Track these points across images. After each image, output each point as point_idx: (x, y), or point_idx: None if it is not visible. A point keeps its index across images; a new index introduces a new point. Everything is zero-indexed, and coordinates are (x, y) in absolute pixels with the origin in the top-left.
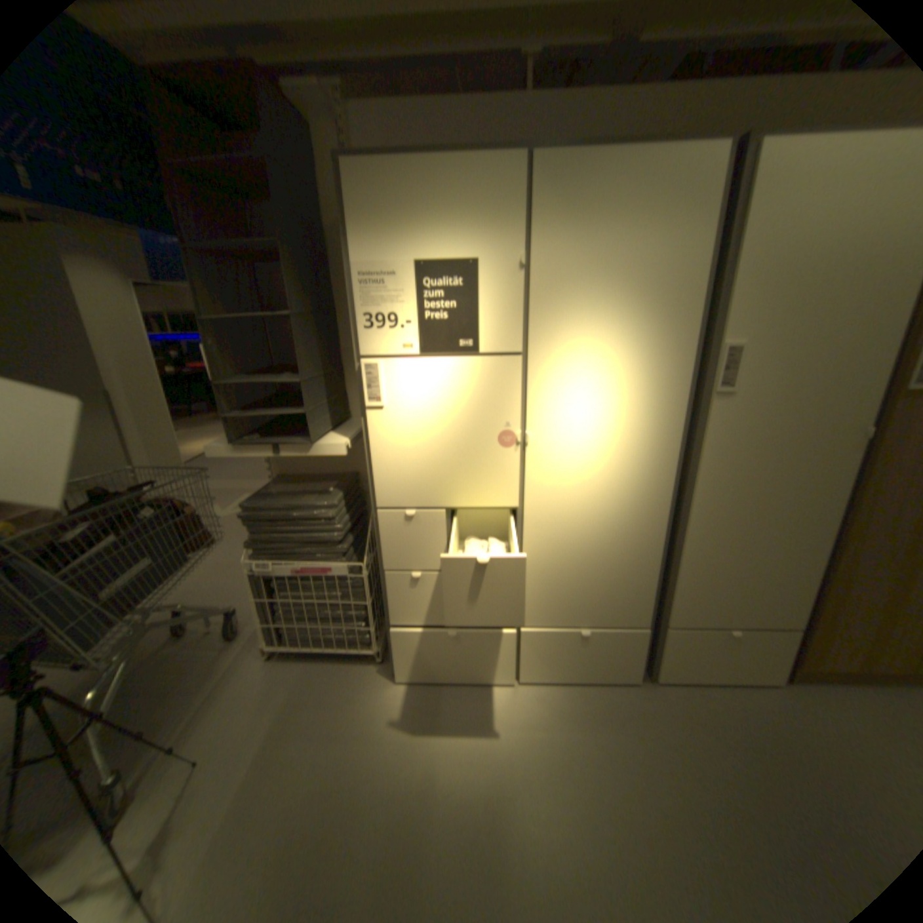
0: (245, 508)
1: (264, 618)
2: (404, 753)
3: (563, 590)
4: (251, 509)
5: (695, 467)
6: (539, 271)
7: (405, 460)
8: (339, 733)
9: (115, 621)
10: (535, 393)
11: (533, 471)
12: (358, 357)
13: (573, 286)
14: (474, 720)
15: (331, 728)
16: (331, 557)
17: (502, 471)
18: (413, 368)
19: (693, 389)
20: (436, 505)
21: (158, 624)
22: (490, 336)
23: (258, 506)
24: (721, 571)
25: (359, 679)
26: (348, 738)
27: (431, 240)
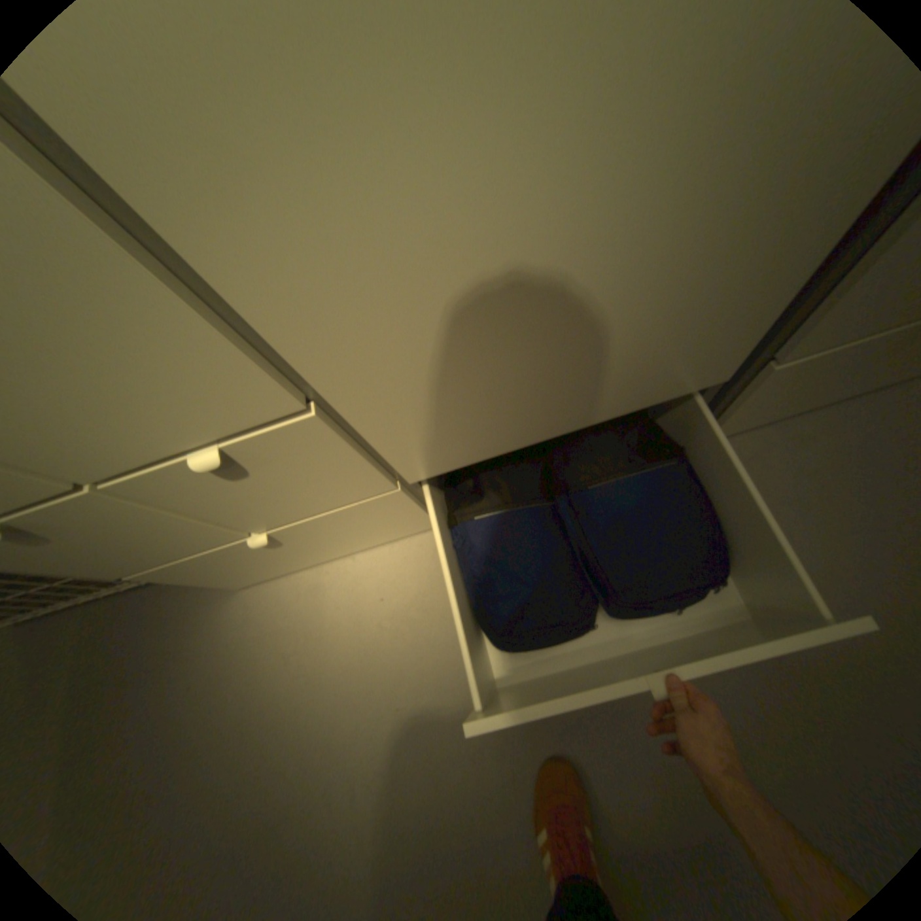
0: None
1: None
2: (282, 719)
3: (486, 389)
4: None
5: None
6: None
7: None
8: (170, 715)
9: None
10: None
11: None
12: None
13: None
14: (384, 619)
15: (154, 711)
16: None
17: None
18: None
19: None
20: None
21: None
22: None
23: None
24: None
25: (177, 603)
26: (187, 720)
27: None
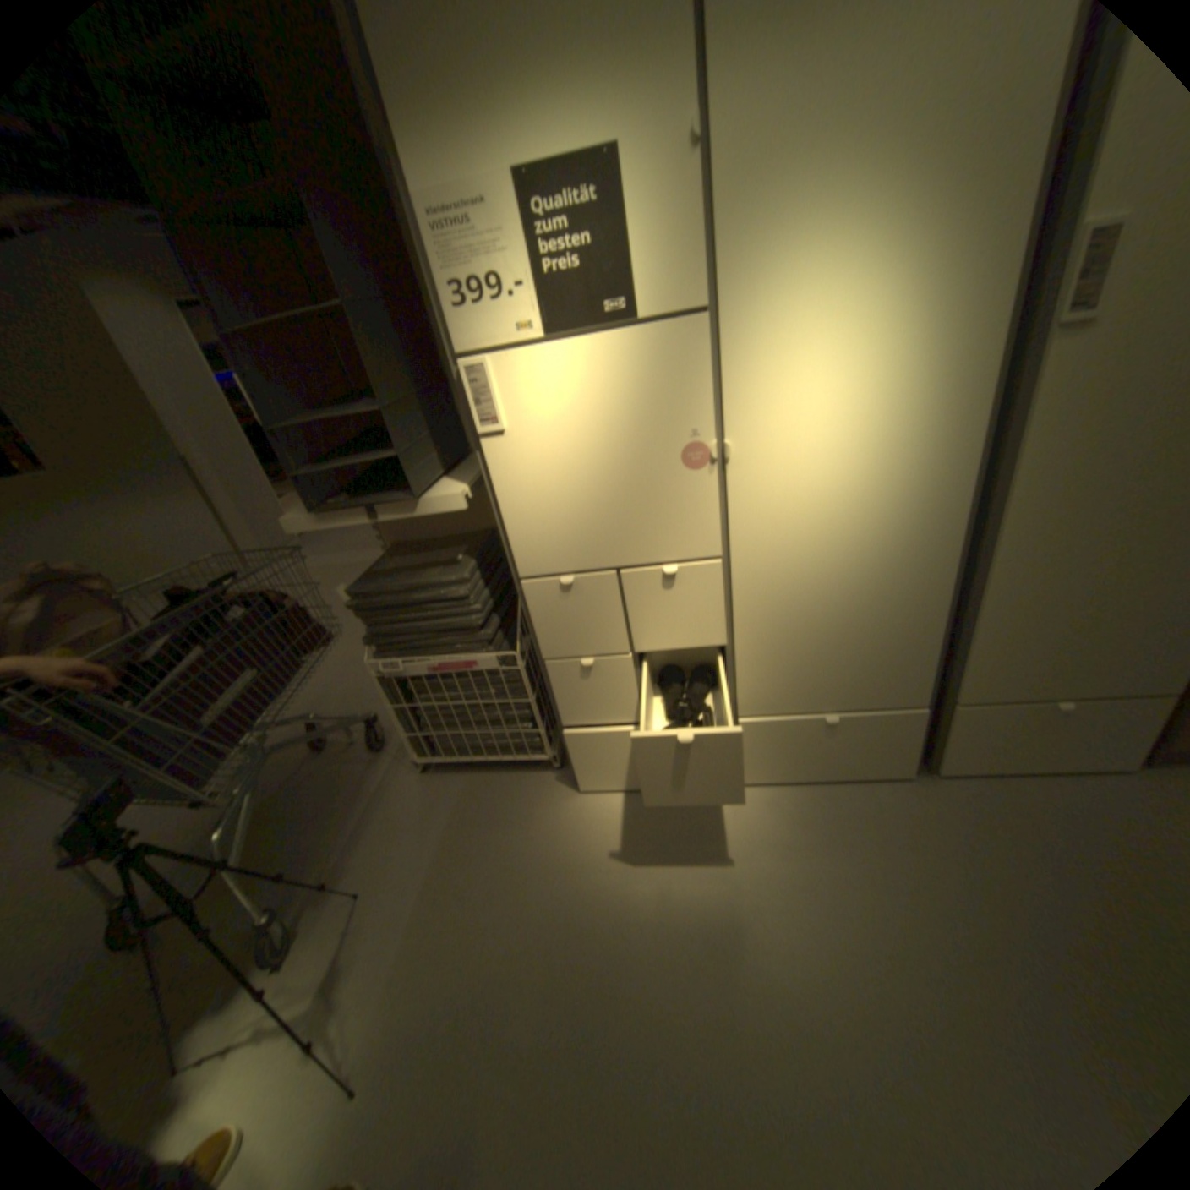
0: (352, 593)
1: (408, 724)
2: (598, 875)
3: (796, 664)
4: (360, 593)
5: (1012, 461)
6: (727, 140)
7: (547, 505)
8: (517, 854)
9: (223, 748)
10: (736, 372)
11: (740, 499)
12: (453, 354)
13: (791, 159)
14: (684, 833)
15: (506, 848)
16: (474, 646)
17: (693, 504)
18: (537, 359)
19: (1015, 322)
20: (601, 564)
21: (295, 735)
22: (652, 283)
23: (368, 589)
24: (1047, 618)
25: (536, 788)
26: (529, 859)
27: (531, 118)
